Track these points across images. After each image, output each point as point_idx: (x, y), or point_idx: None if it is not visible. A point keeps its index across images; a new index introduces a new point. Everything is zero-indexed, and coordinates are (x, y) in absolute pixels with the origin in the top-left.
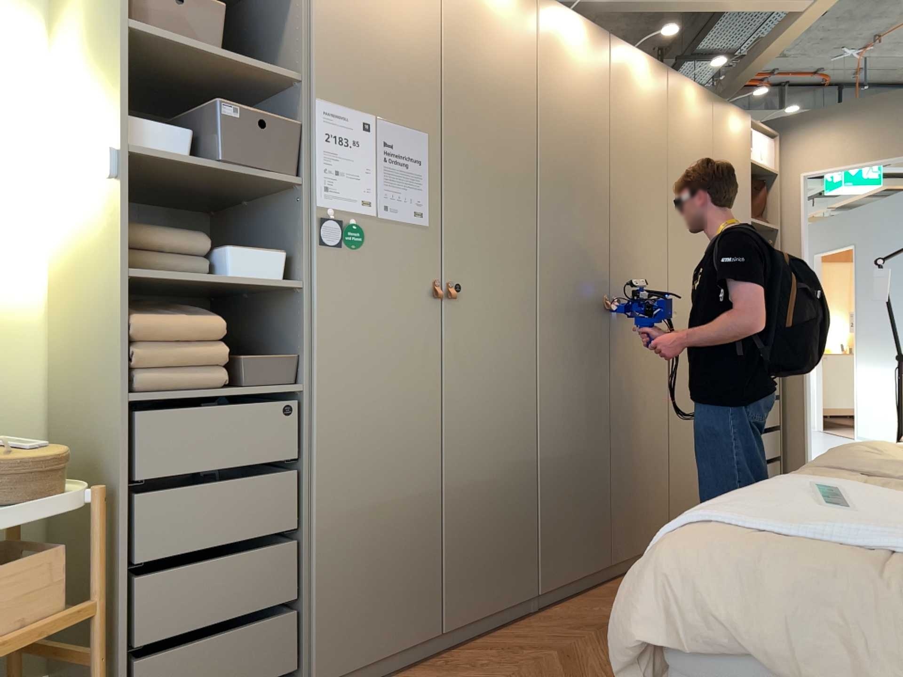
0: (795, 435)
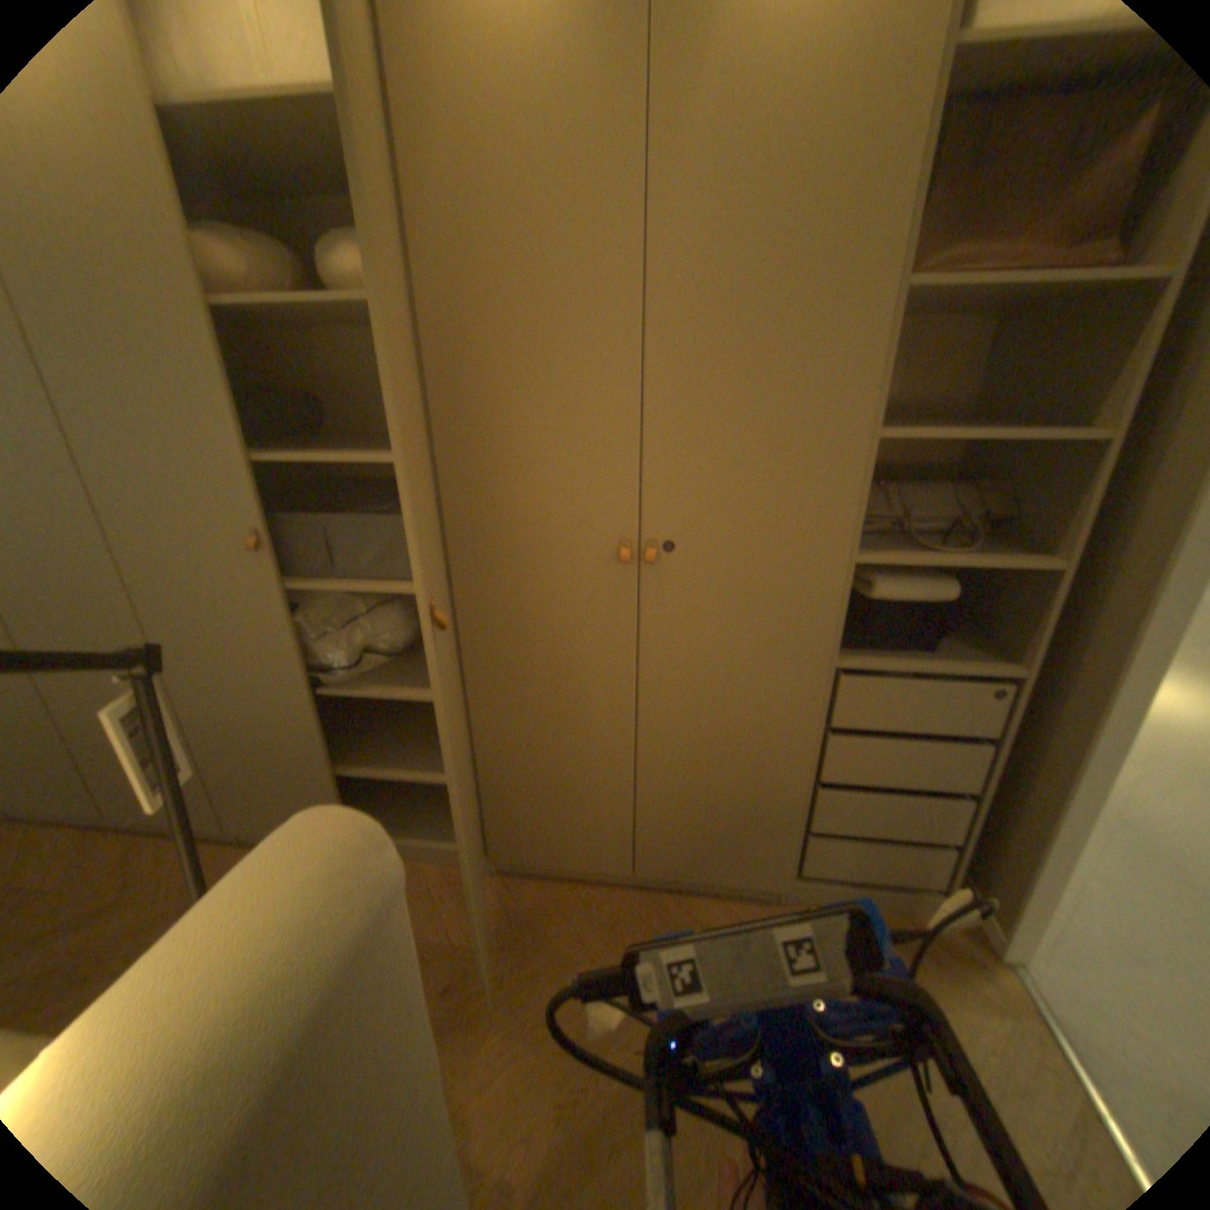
0: (1042, 839)
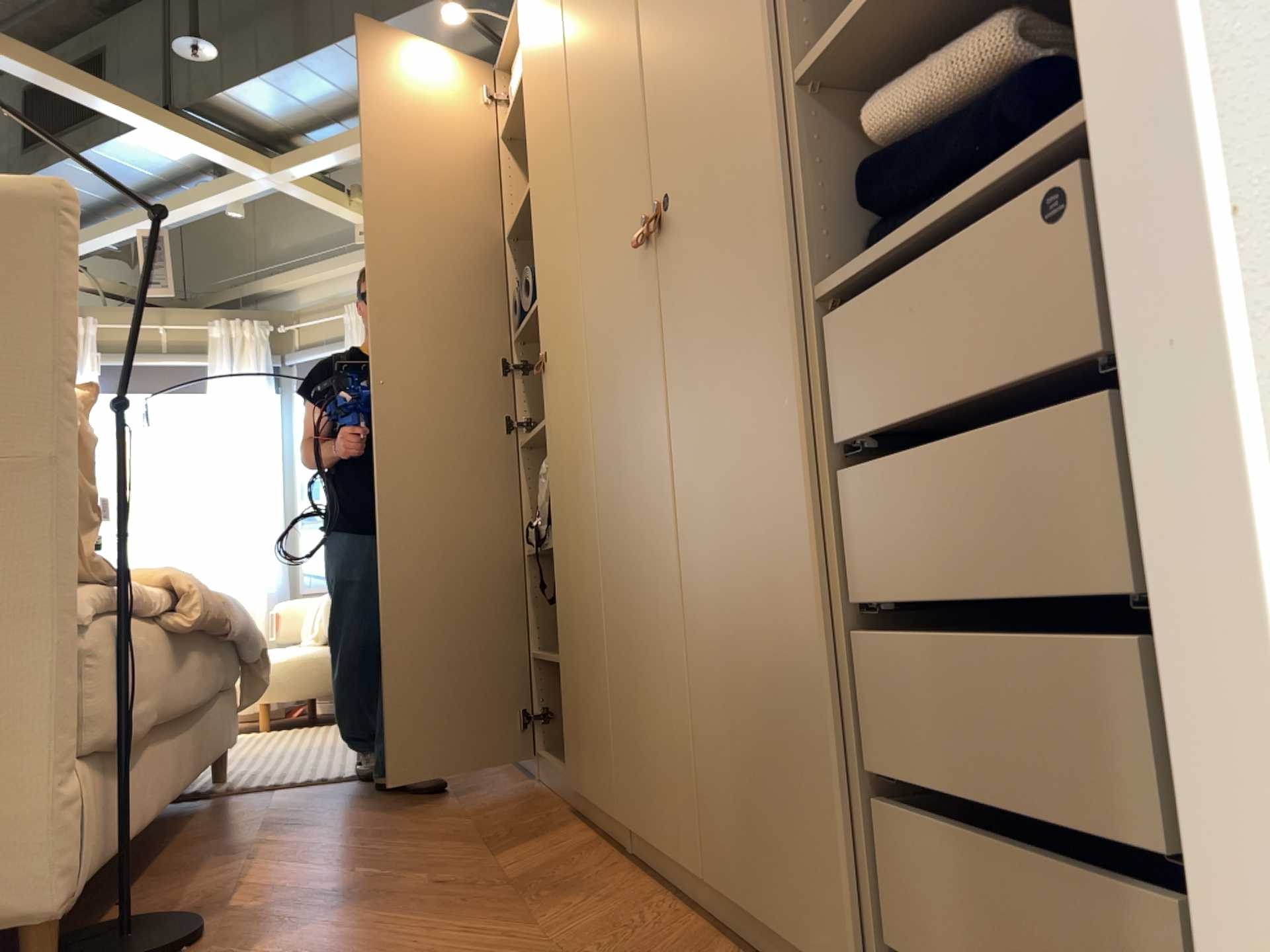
0: None
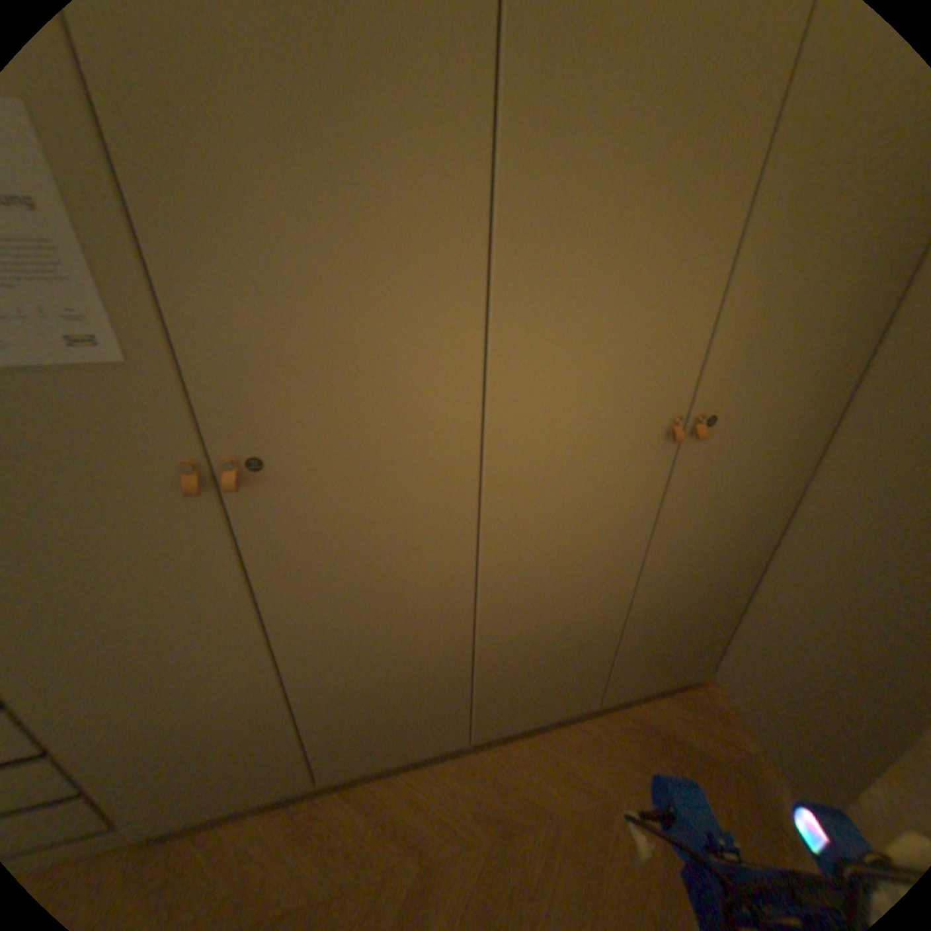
0: None
